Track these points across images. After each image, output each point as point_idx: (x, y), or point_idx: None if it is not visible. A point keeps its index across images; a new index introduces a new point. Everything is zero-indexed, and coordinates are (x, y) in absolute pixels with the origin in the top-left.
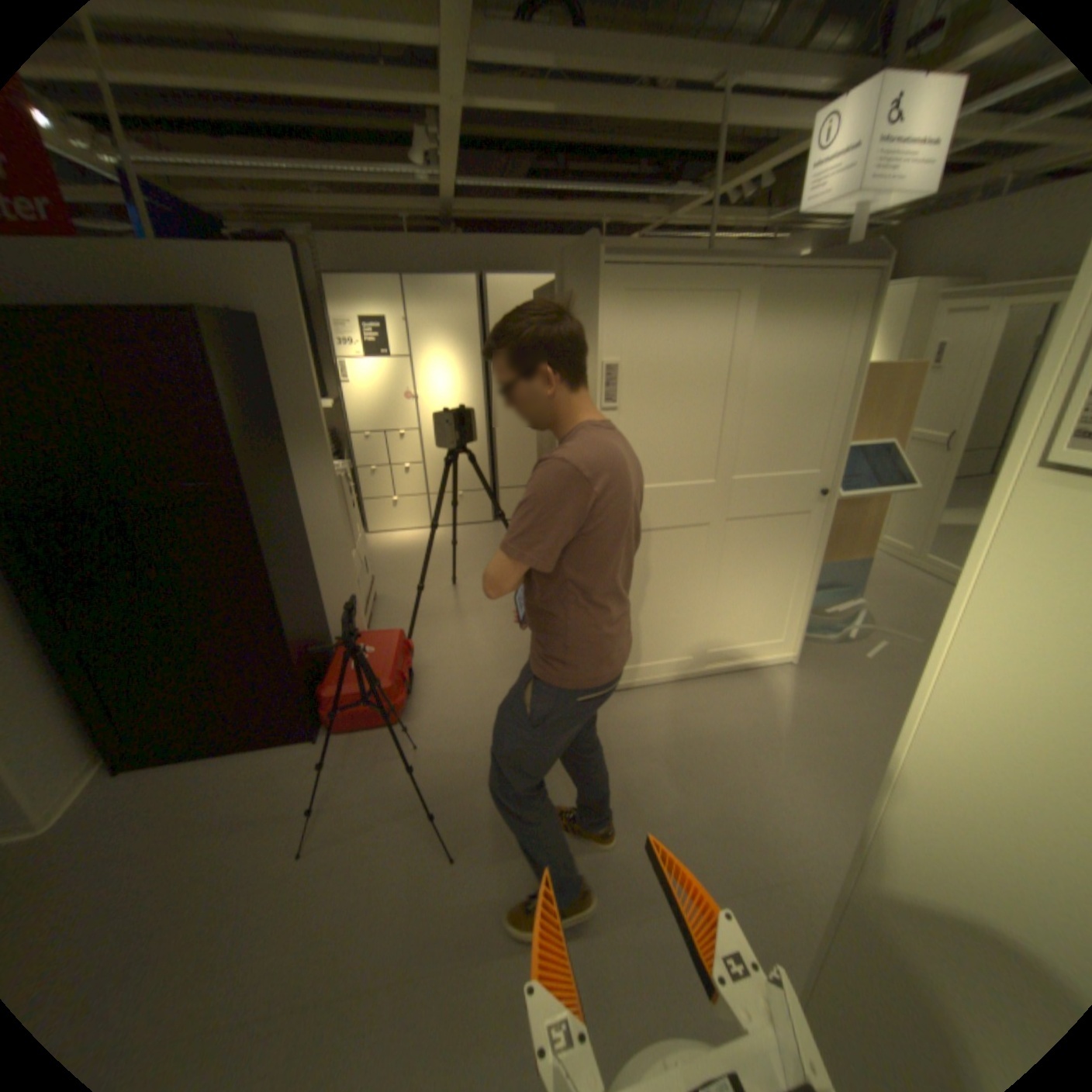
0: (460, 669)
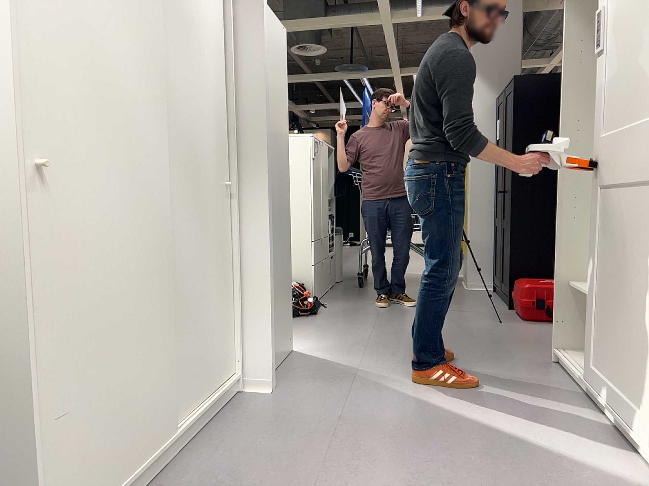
0: None
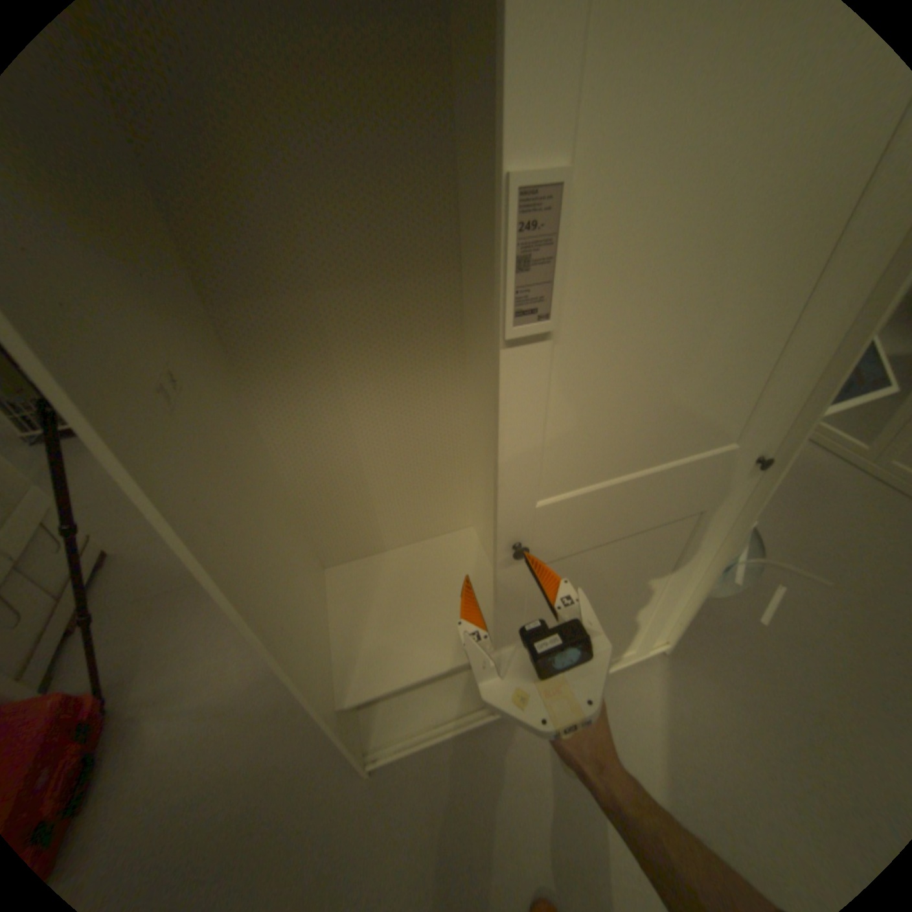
0: (184, 717)
